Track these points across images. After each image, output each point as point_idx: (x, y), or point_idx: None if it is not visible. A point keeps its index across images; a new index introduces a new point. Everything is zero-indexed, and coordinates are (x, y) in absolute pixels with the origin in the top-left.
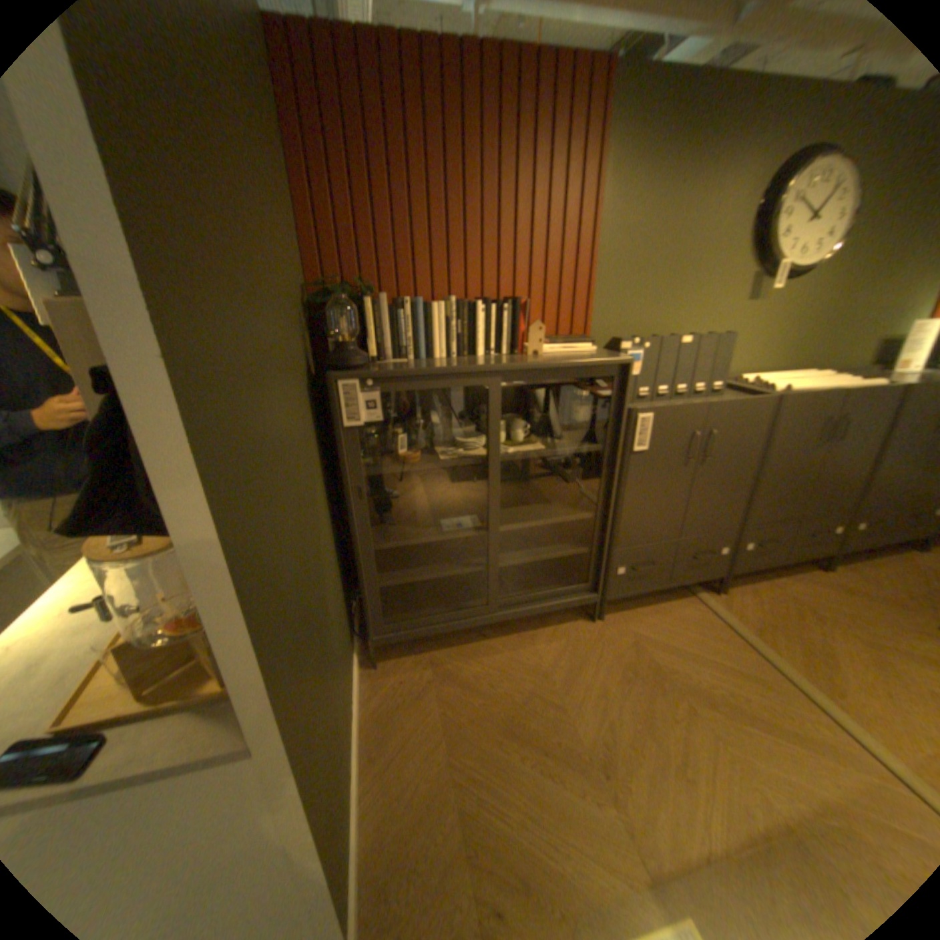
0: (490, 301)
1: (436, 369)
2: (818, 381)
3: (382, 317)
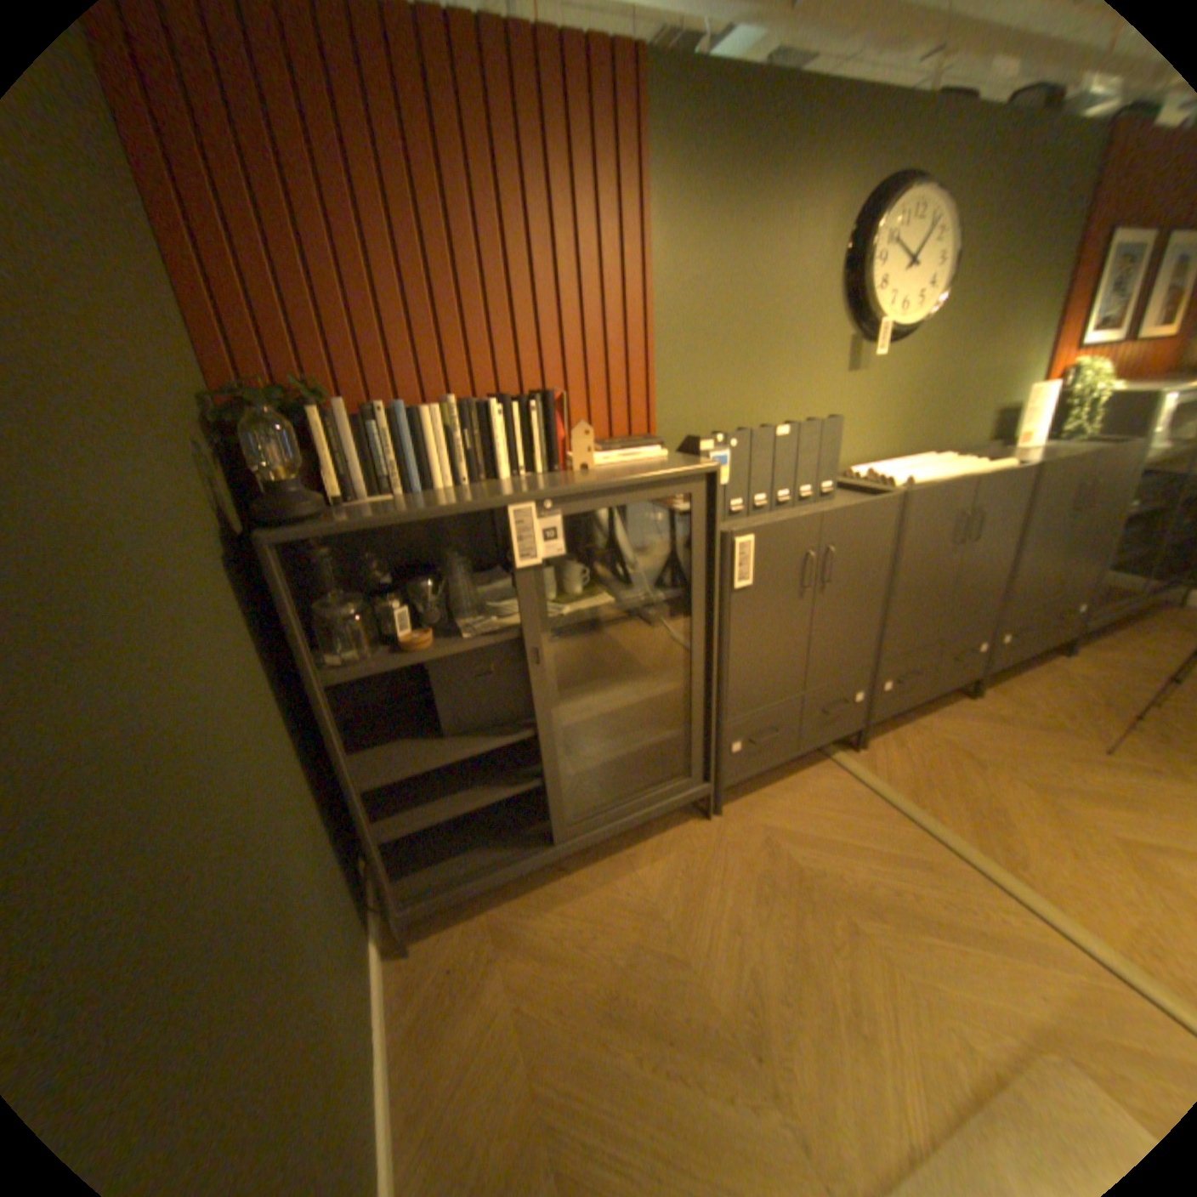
0: (510, 398)
1: (438, 509)
2: (941, 469)
3: (342, 435)
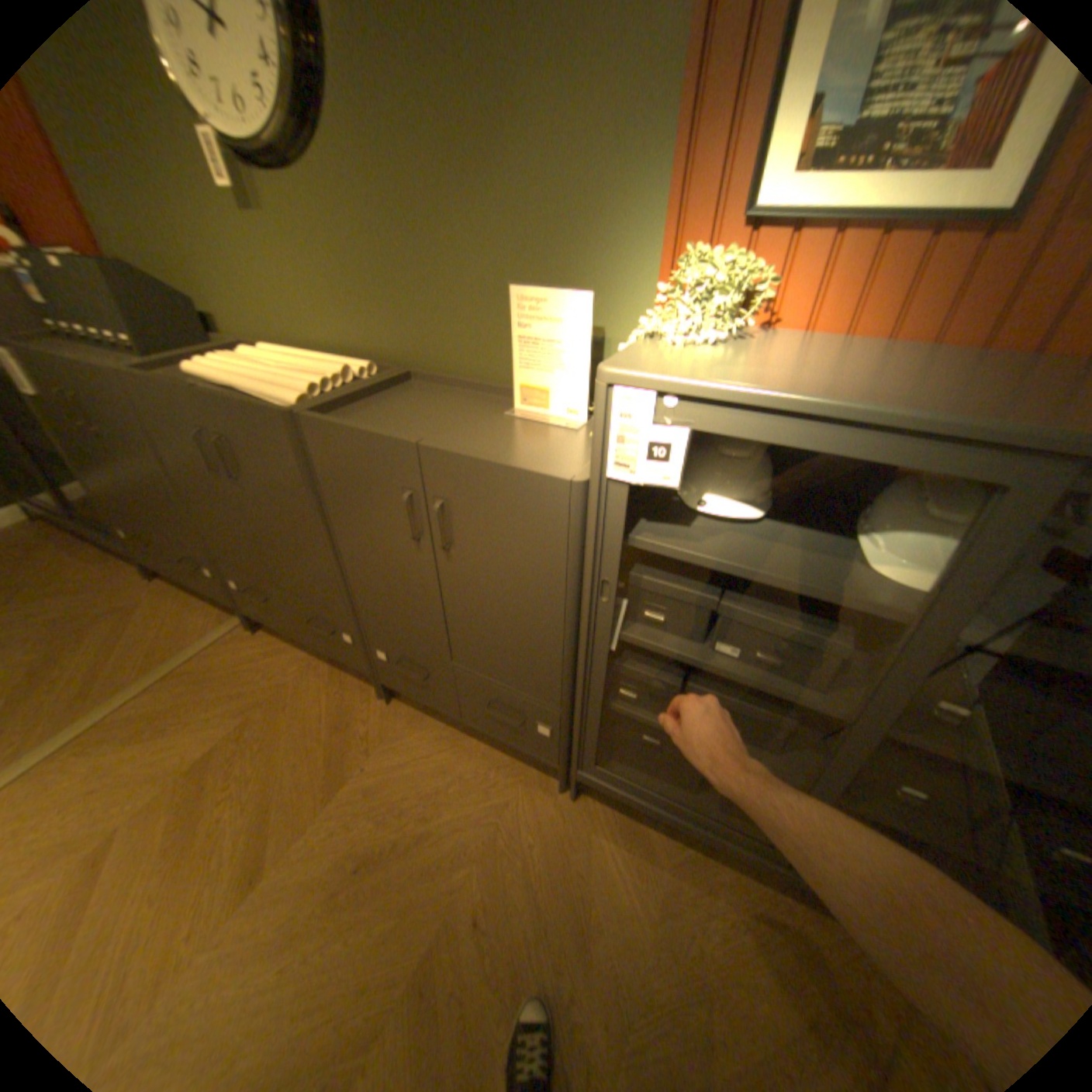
0: None
1: None
2: (242, 371)
3: None
